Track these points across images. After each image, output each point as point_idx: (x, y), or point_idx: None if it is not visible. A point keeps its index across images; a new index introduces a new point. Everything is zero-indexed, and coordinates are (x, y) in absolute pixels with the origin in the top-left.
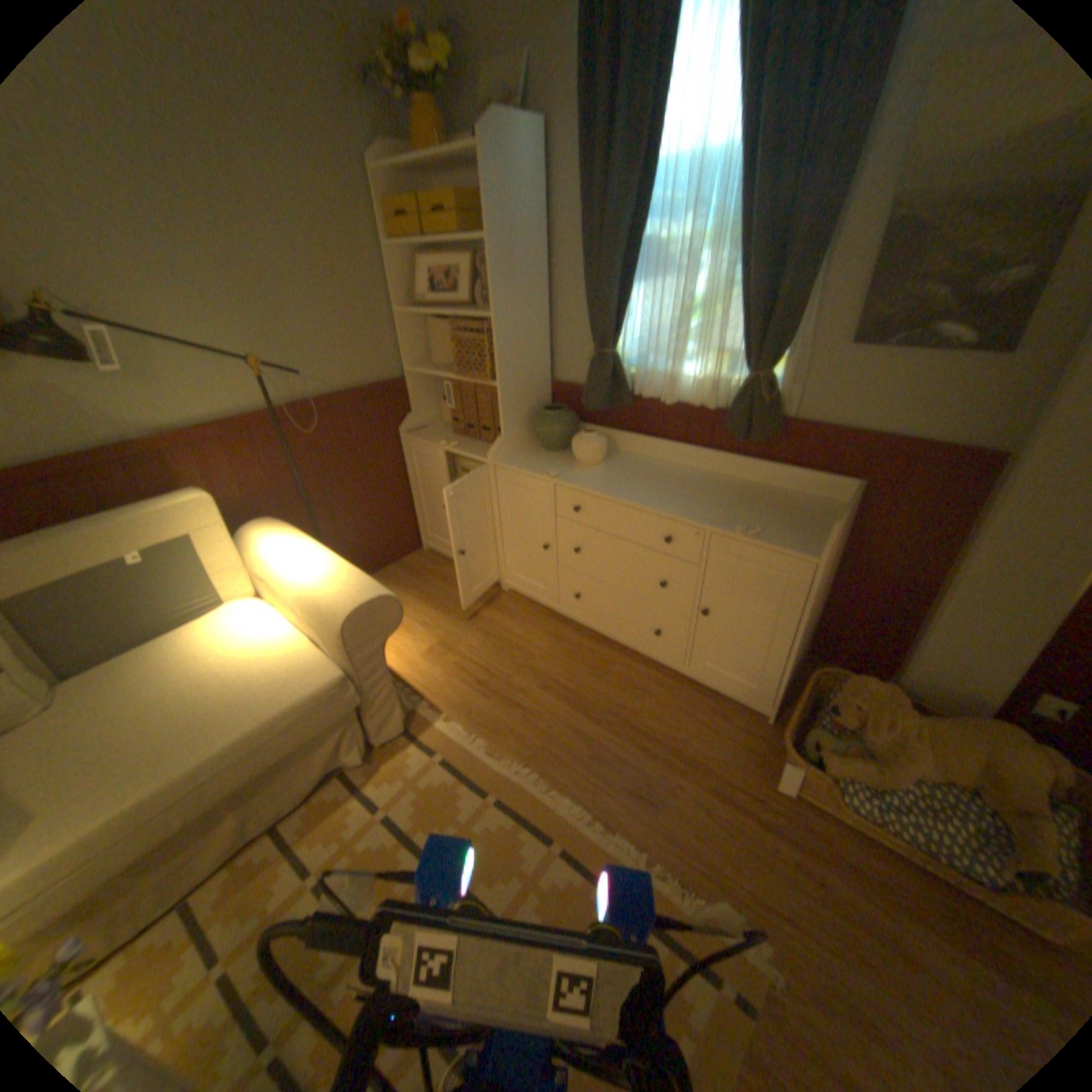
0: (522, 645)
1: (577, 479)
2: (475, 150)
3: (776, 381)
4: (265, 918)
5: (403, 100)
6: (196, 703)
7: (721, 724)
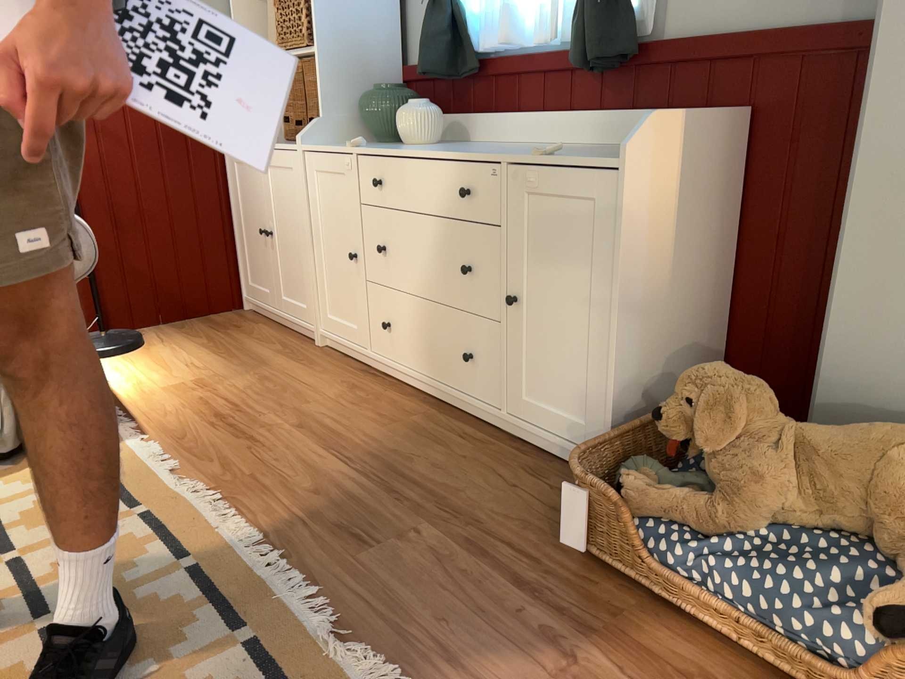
0: (301, 390)
1: (383, 148)
2: None
3: None
4: None
5: None
6: None
7: (528, 481)
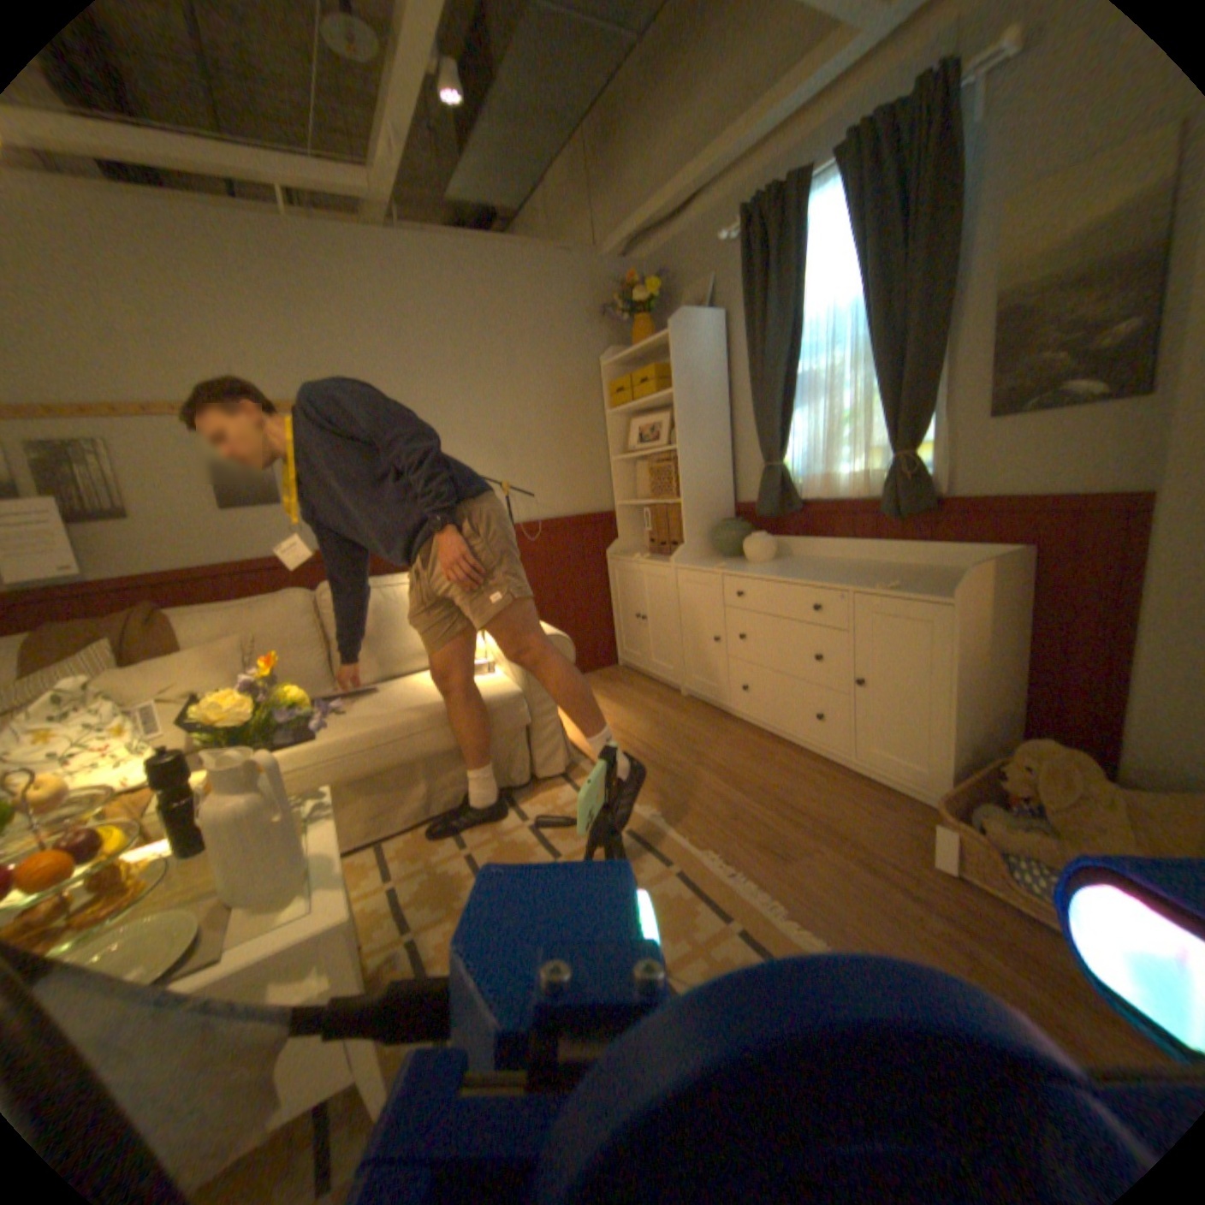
0: (688, 734)
1: (742, 569)
2: (670, 338)
3: (917, 459)
4: (428, 865)
5: (631, 323)
6: (420, 693)
7: (887, 814)
